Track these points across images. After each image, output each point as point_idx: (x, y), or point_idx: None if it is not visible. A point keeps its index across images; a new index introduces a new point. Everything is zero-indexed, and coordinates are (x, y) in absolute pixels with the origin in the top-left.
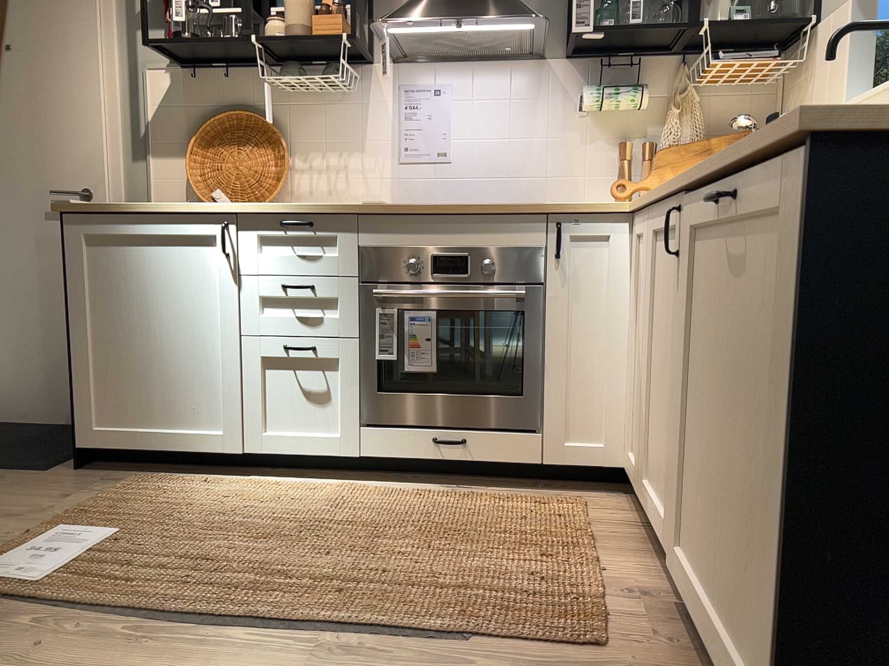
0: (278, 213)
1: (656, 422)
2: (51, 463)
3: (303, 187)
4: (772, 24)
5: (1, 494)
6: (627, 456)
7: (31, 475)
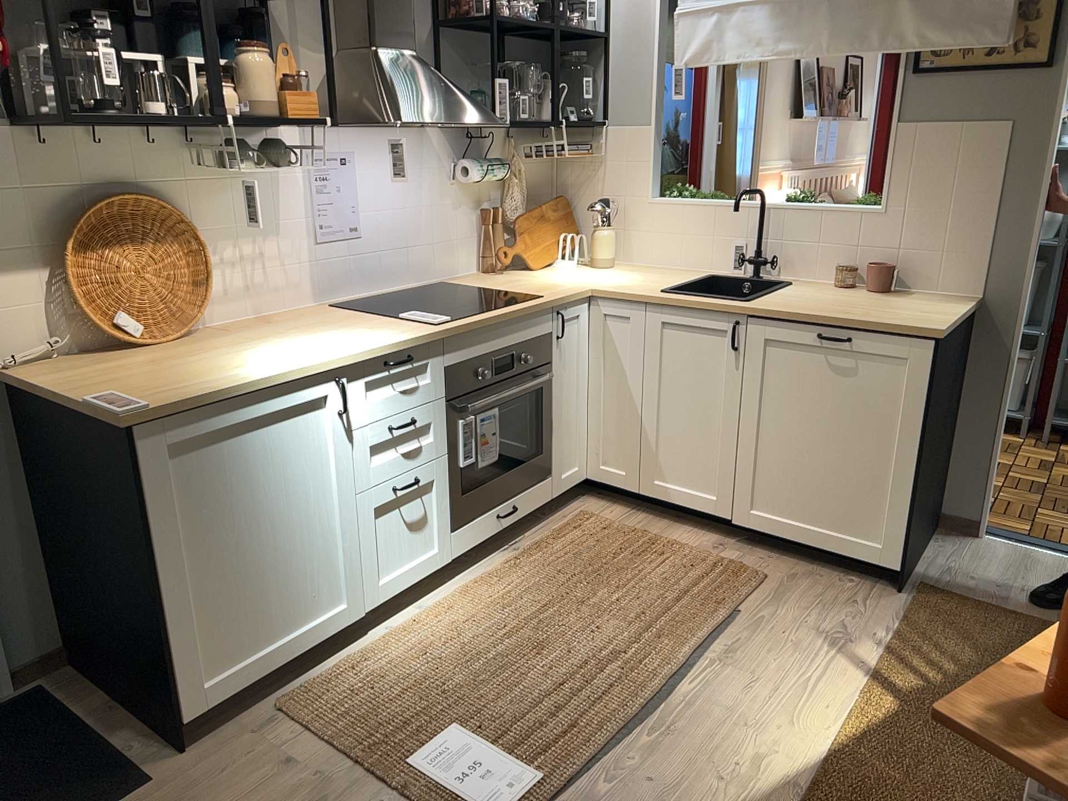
0: (384, 353)
1: (667, 442)
2: (121, 773)
3: (218, 288)
4: (587, 121)
5: None
6: (590, 469)
7: (148, 793)
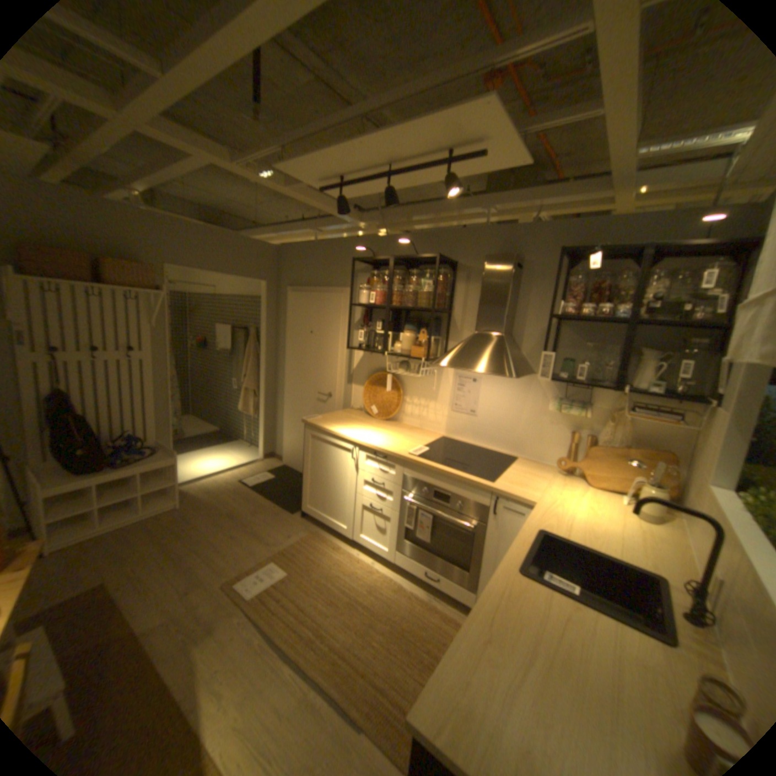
0: (373, 449)
1: None
2: (296, 509)
3: (408, 411)
4: (684, 397)
5: (272, 525)
6: None
7: (286, 515)
